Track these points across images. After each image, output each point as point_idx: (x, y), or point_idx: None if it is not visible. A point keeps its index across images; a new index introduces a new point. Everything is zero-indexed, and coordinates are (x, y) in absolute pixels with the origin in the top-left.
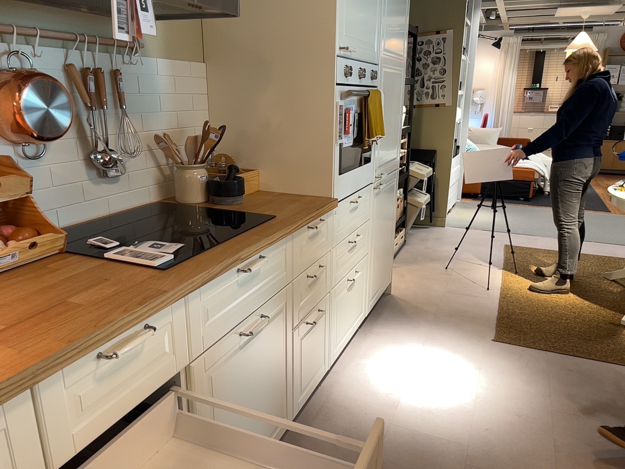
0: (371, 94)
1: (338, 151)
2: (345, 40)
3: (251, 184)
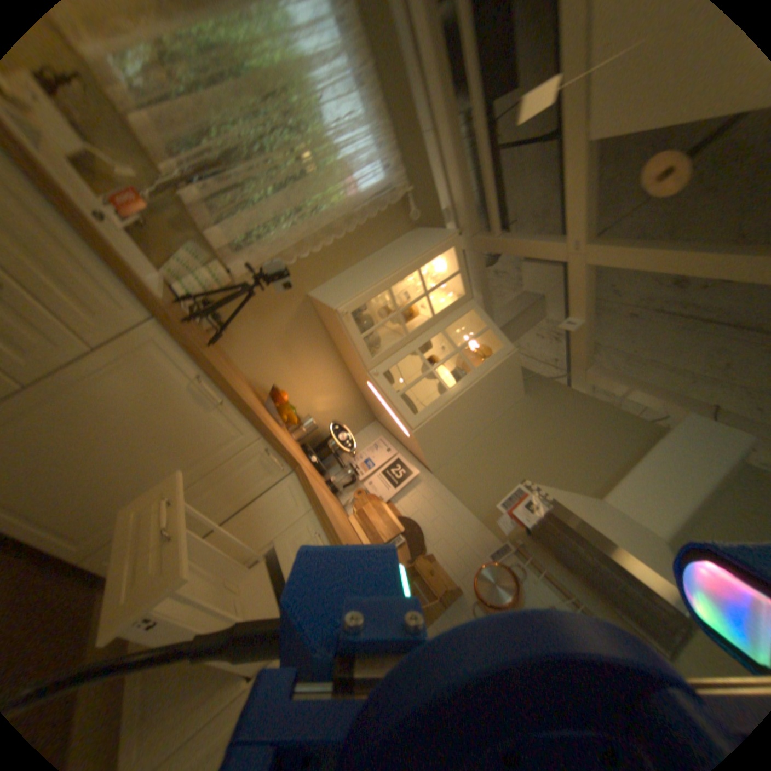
0: None
1: None
2: None
3: None
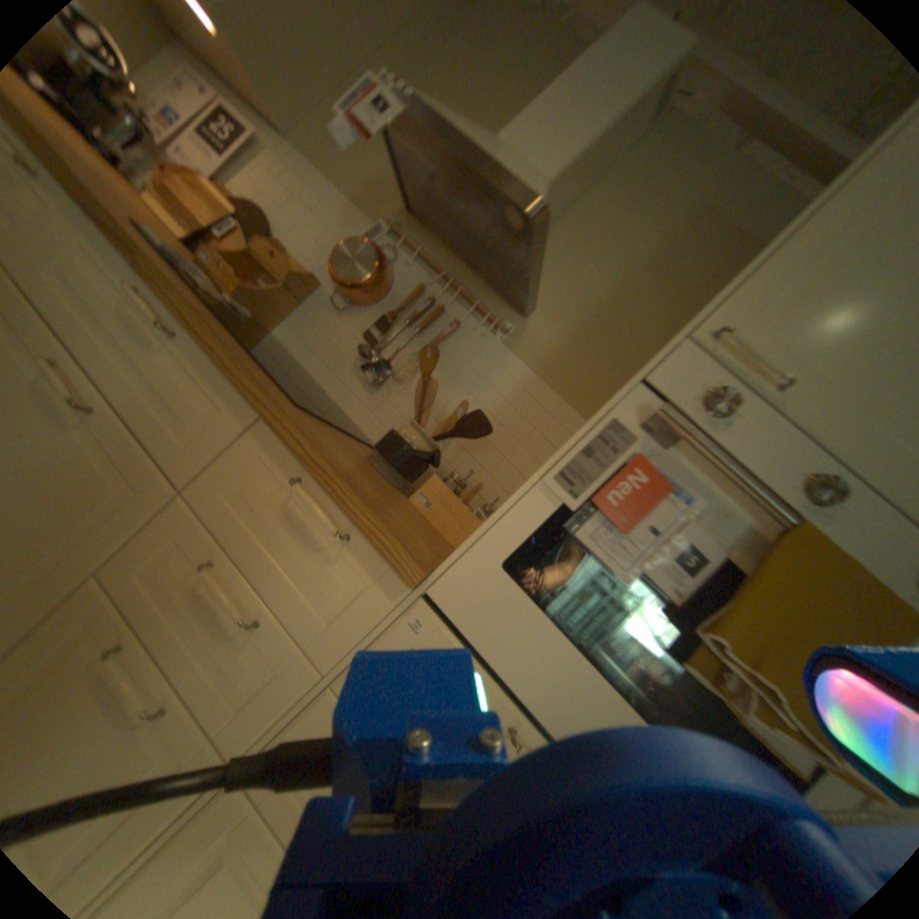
0: (827, 542)
1: (549, 518)
2: (774, 342)
3: (449, 521)
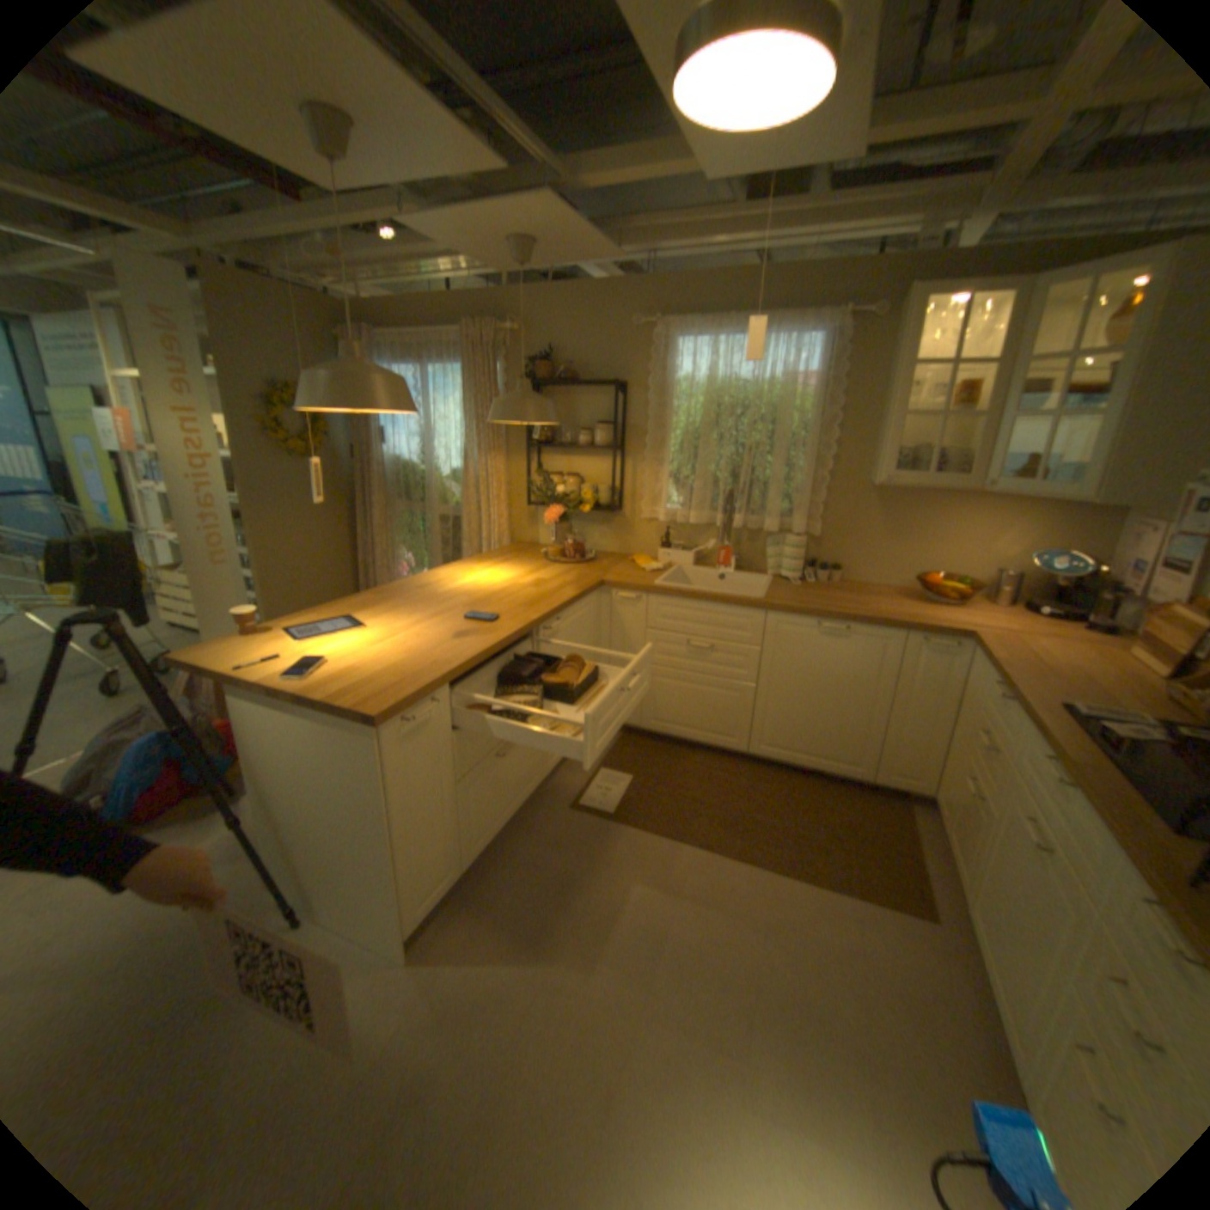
0: None
1: None
2: None
3: None
